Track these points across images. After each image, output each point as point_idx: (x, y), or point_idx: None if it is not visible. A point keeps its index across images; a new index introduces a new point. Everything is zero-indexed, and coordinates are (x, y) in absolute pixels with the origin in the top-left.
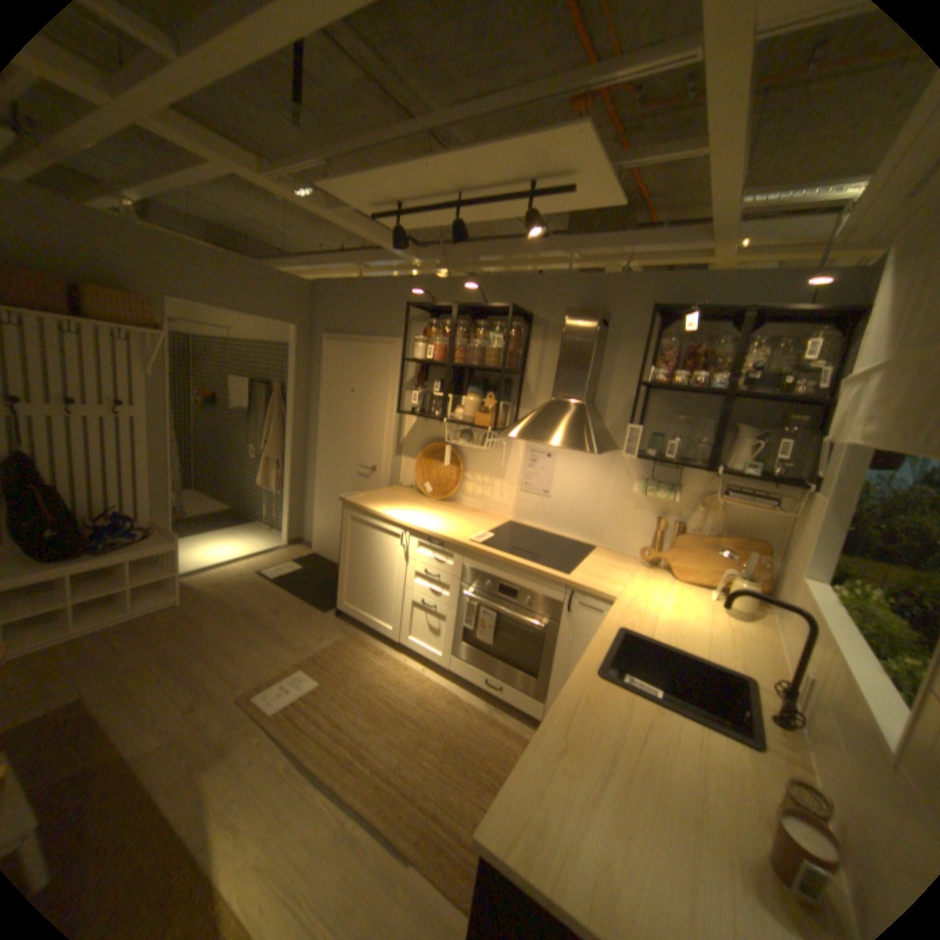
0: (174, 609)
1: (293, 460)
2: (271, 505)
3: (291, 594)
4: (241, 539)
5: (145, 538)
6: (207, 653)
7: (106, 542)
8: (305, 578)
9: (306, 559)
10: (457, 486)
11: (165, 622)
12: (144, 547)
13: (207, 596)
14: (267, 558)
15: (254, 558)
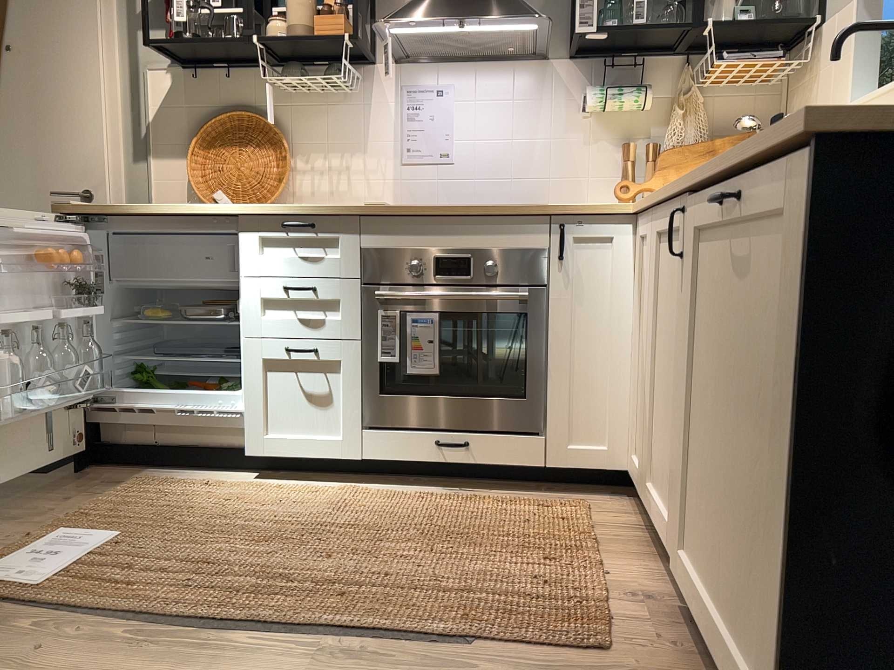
0: None
1: None
2: None
3: None
4: None
5: None
6: None
7: None
8: None
9: None
10: (283, 180)
11: None
12: None
13: None
14: None
15: None
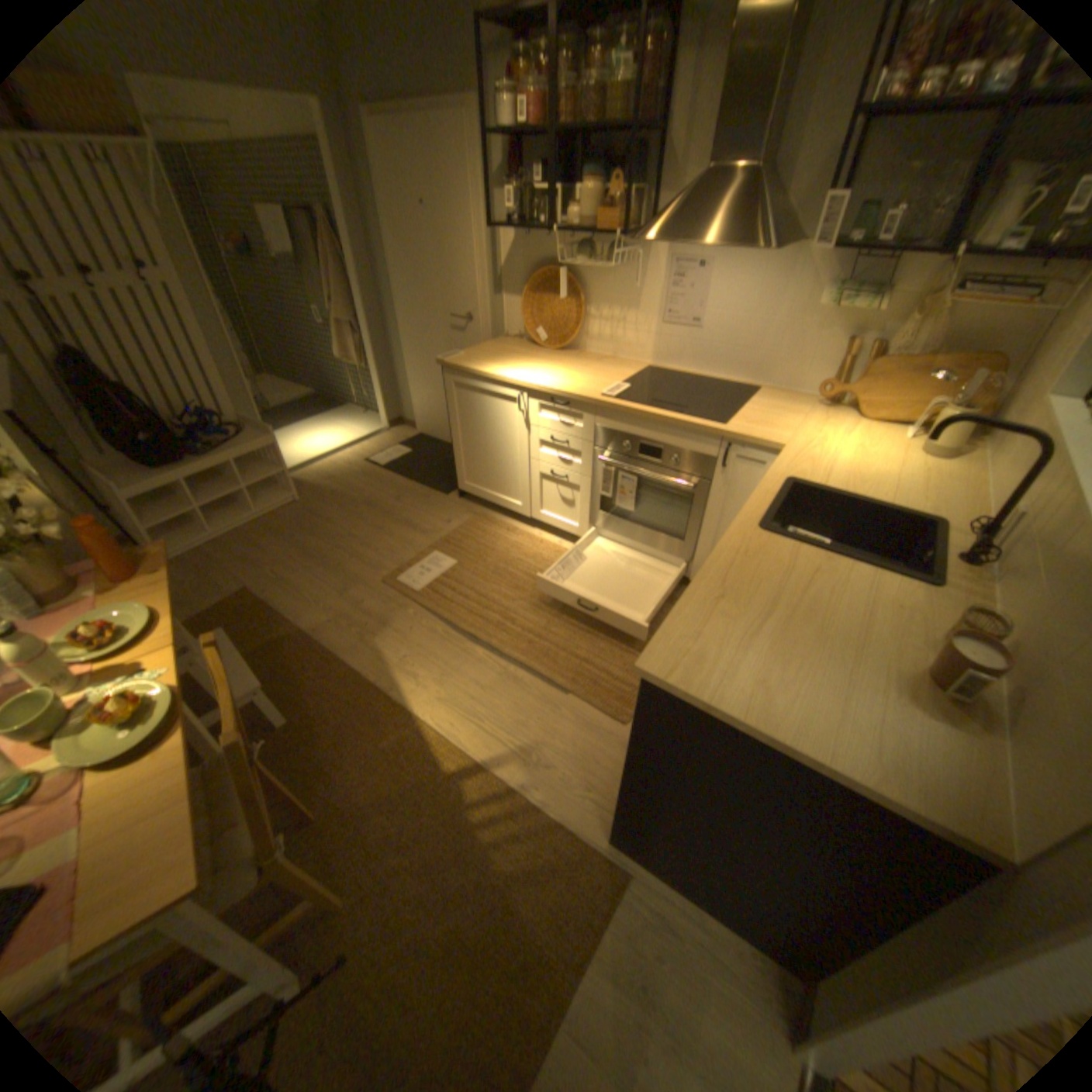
0: (295, 503)
1: (368, 320)
2: (358, 381)
3: (407, 478)
4: (337, 425)
5: (238, 432)
6: (341, 541)
7: (200, 440)
8: (417, 461)
9: (413, 441)
10: (578, 327)
11: (291, 516)
12: (241, 442)
13: (322, 488)
14: (371, 443)
15: (358, 444)
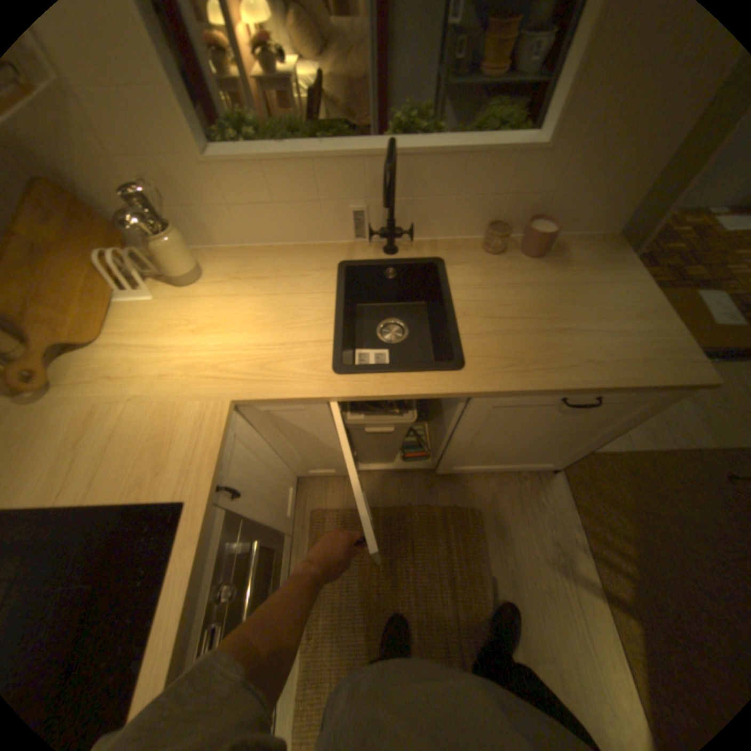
0: None
1: None
2: None
3: None
4: None
5: None
6: None
7: None
8: None
9: None
10: None
11: None
12: None
13: None
14: None
15: None
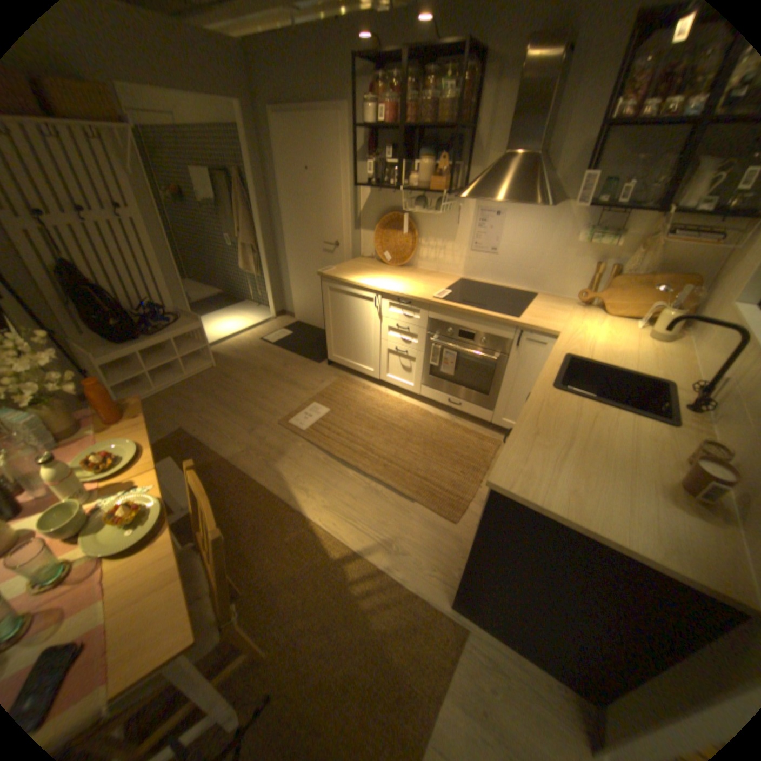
0: (213, 368)
1: (264, 244)
2: (255, 285)
3: (291, 352)
4: (240, 315)
5: (177, 319)
6: (248, 395)
7: (151, 325)
8: (297, 340)
9: (294, 326)
10: (414, 252)
11: (211, 377)
12: (179, 326)
13: (232, 358)
14: (265, 327)
15: (255, 328)
